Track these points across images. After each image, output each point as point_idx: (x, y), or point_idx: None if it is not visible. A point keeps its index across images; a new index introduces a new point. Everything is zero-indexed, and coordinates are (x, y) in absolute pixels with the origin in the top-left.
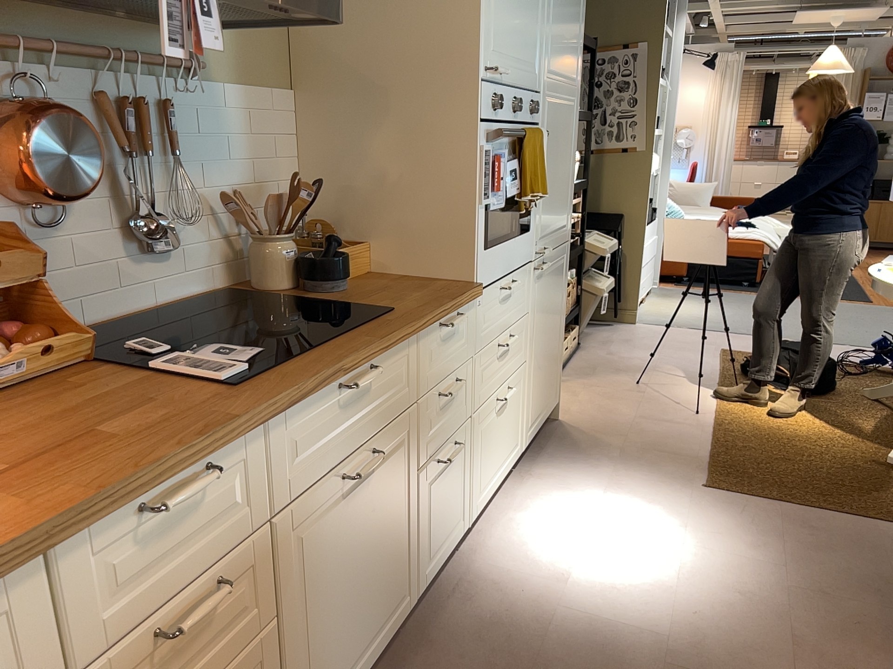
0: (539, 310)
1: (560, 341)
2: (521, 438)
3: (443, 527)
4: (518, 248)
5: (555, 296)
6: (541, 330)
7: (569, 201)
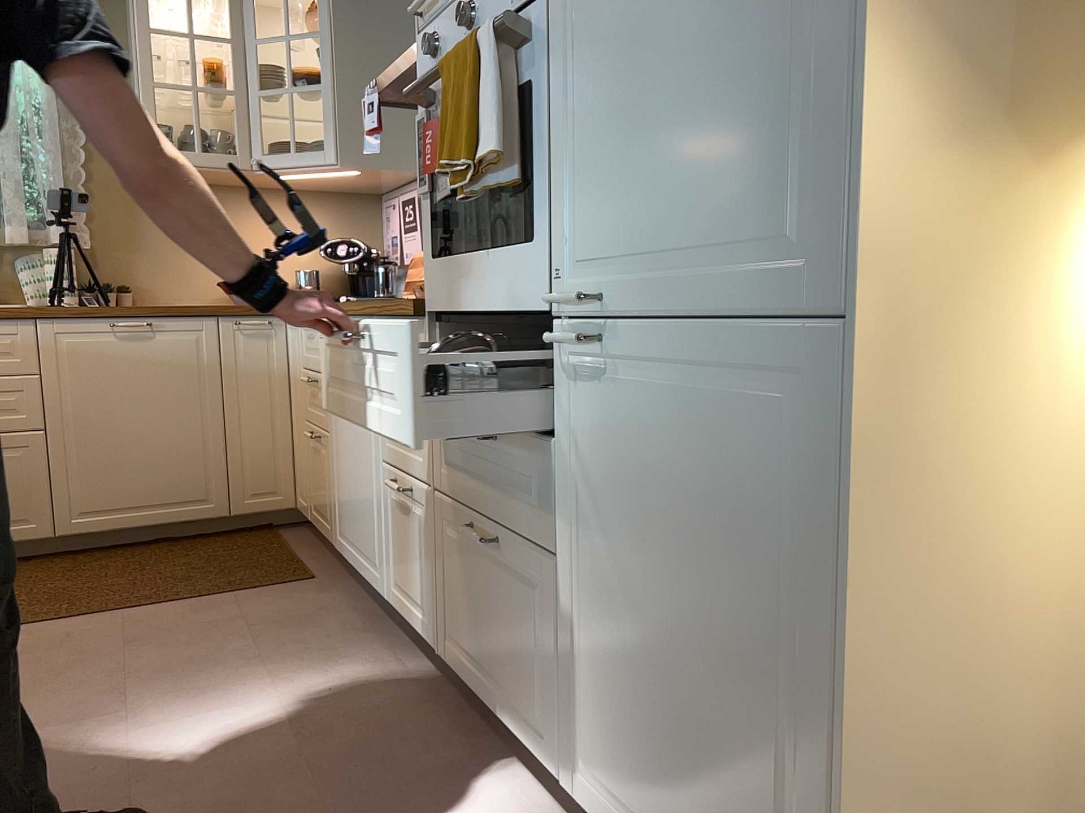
0: (600, 469)
1: (810, 768)
2: (556, 740)
3: (407, 578)
4: (501, 272)
5: (714, 506)
6: (620, 544)
7: (826, 134)
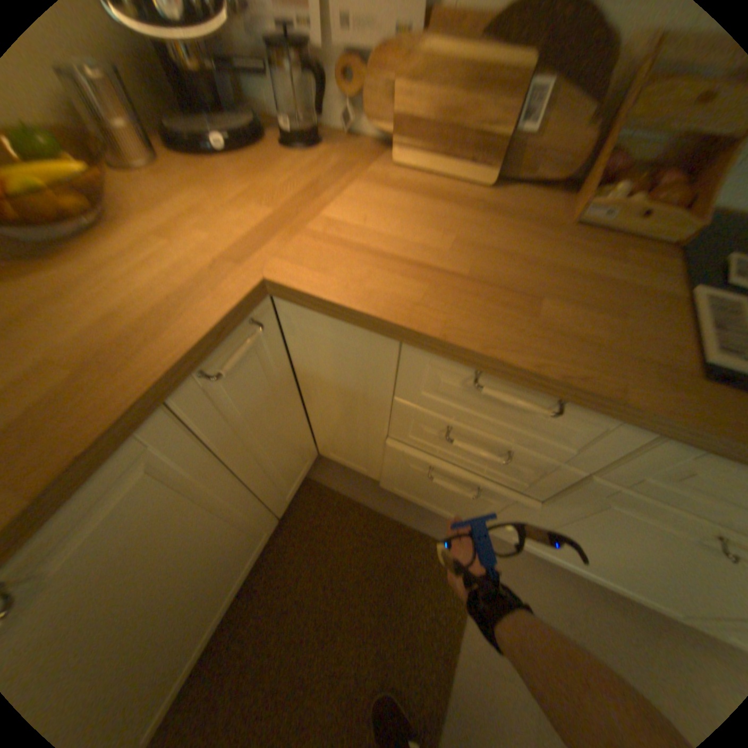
0: None
1: None
2: None
3: None
4: None
5: None
6: None
7: None
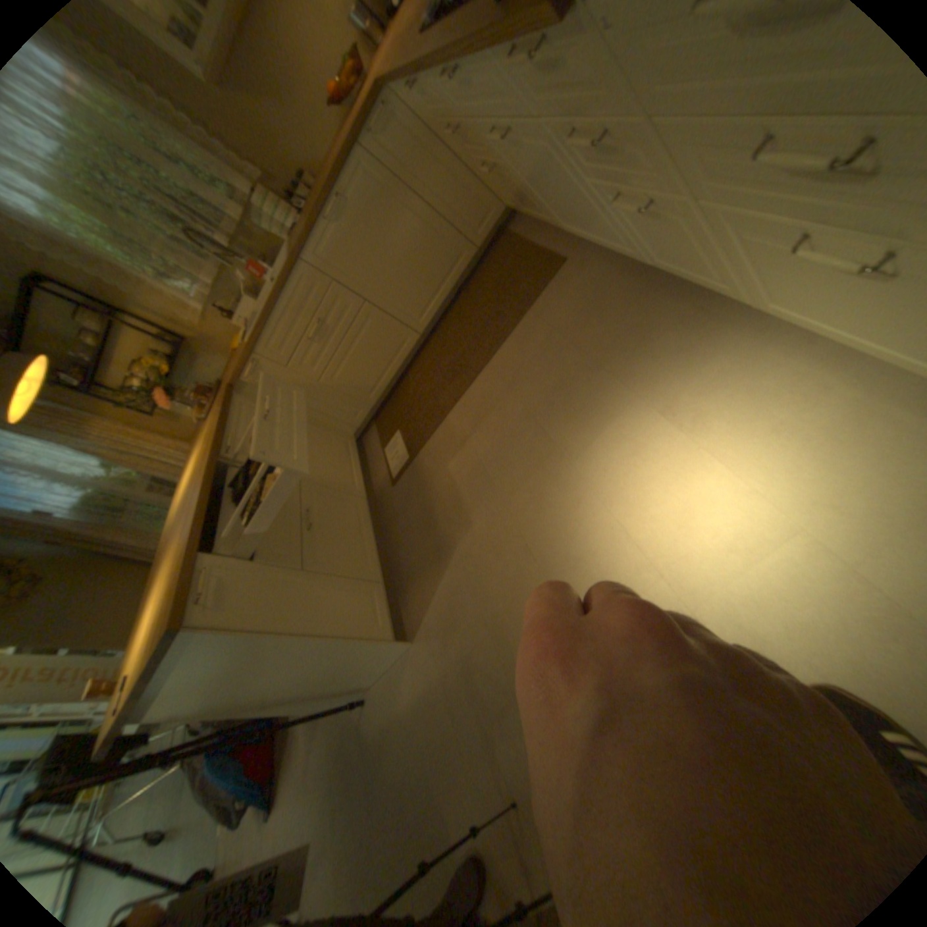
0: None
1: None
2: None
3: (675, 253)
4: None
5: None
6: None
7: None
